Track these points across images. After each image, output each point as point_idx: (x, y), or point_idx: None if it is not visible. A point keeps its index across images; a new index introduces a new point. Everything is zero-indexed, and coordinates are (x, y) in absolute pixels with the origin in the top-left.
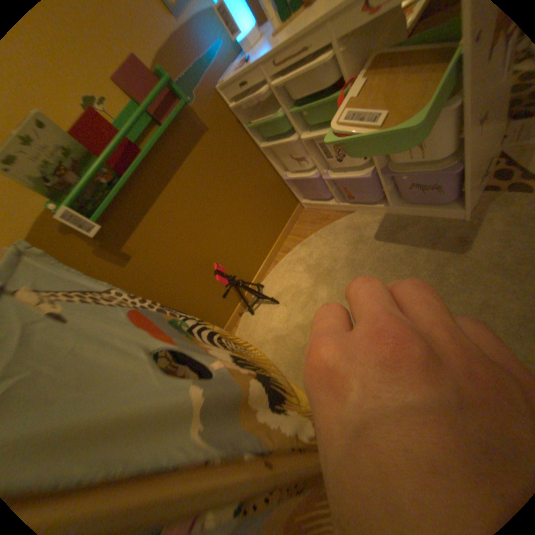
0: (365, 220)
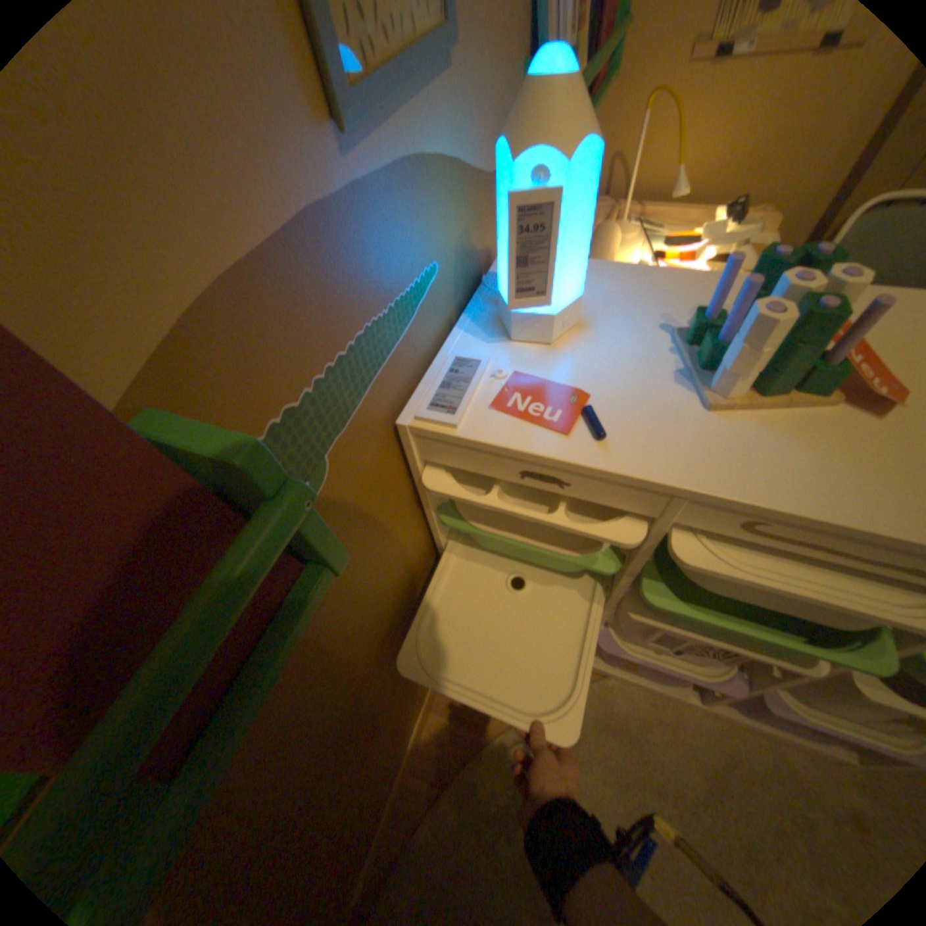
0: (637, 711)
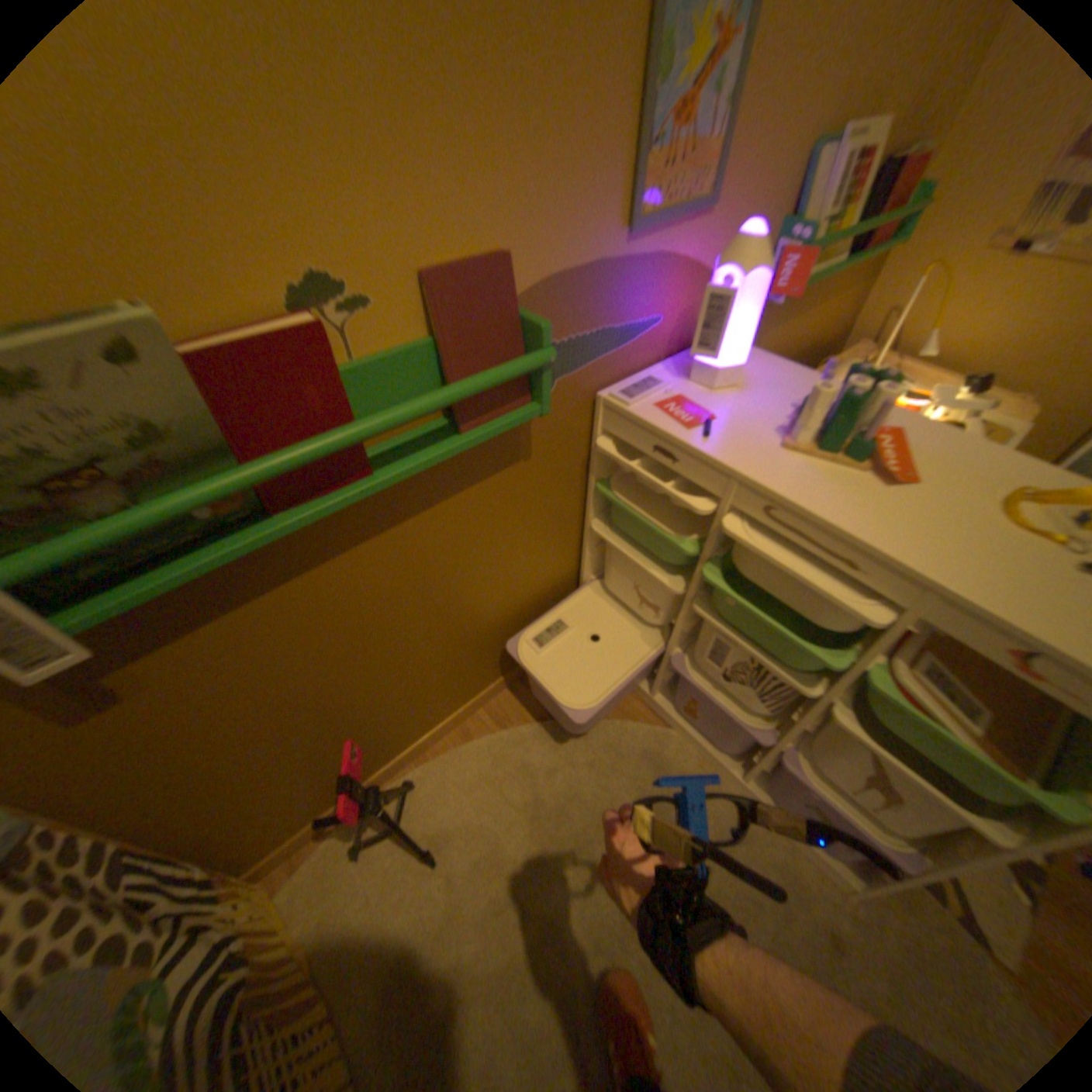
0: (684, 764)
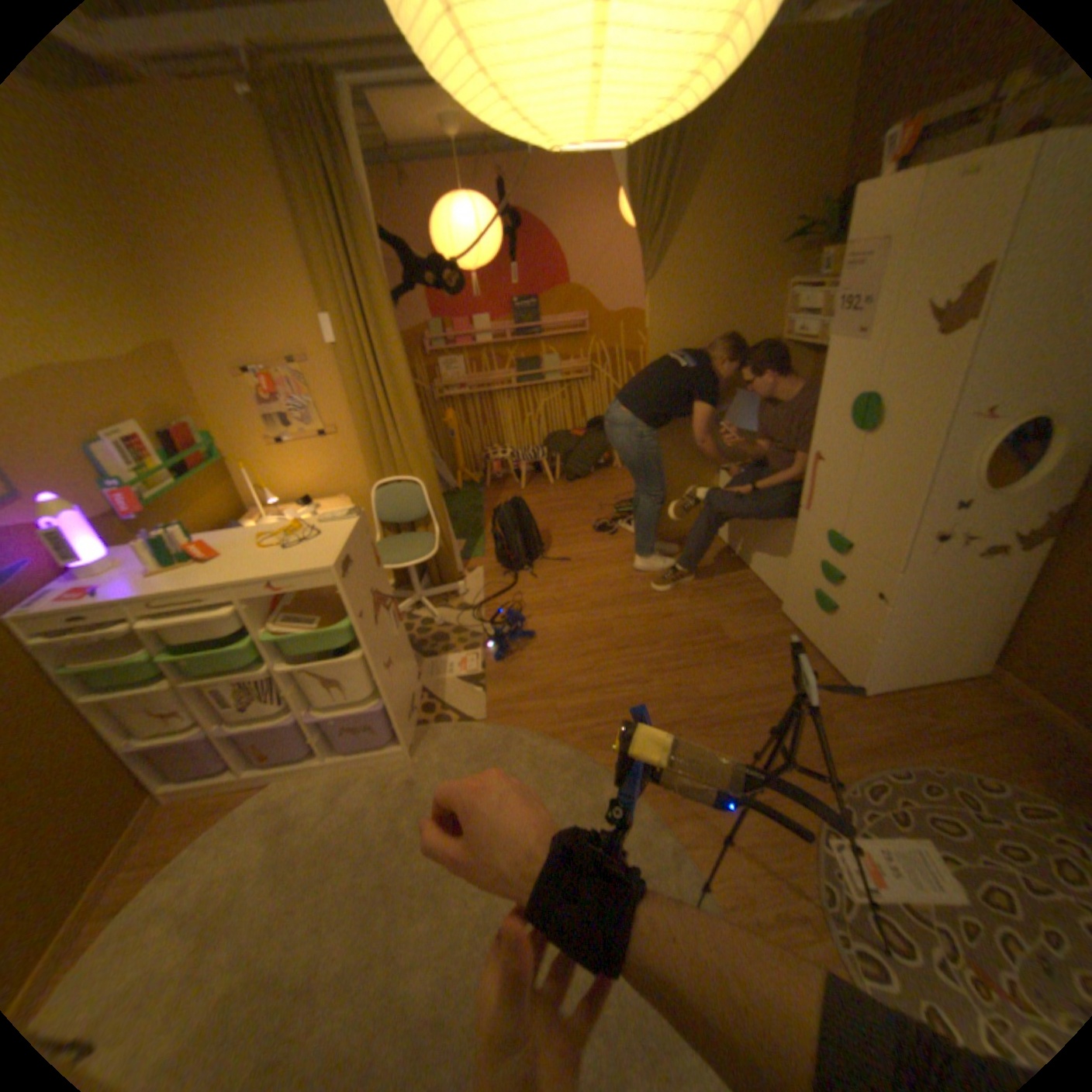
0: (285, 794)
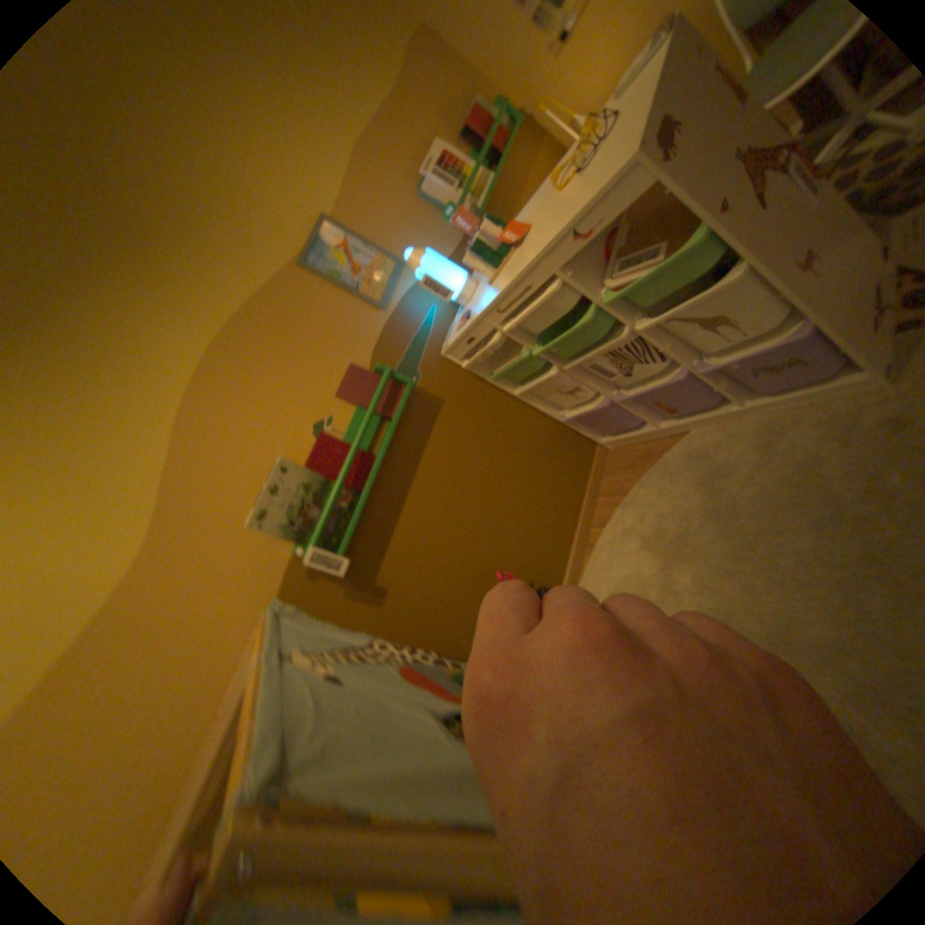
0: (712, 439)
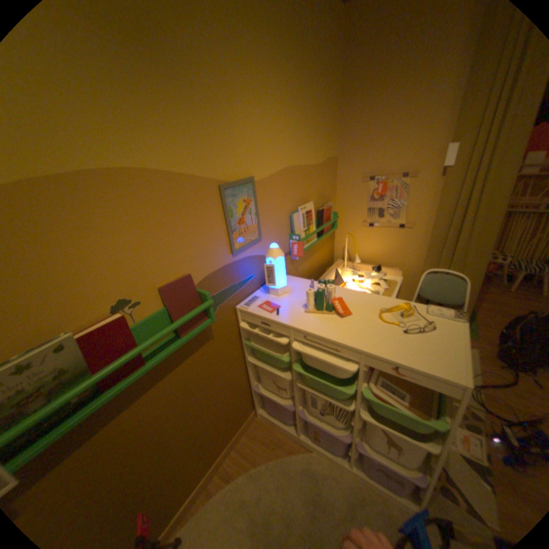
0: (322, 471)
